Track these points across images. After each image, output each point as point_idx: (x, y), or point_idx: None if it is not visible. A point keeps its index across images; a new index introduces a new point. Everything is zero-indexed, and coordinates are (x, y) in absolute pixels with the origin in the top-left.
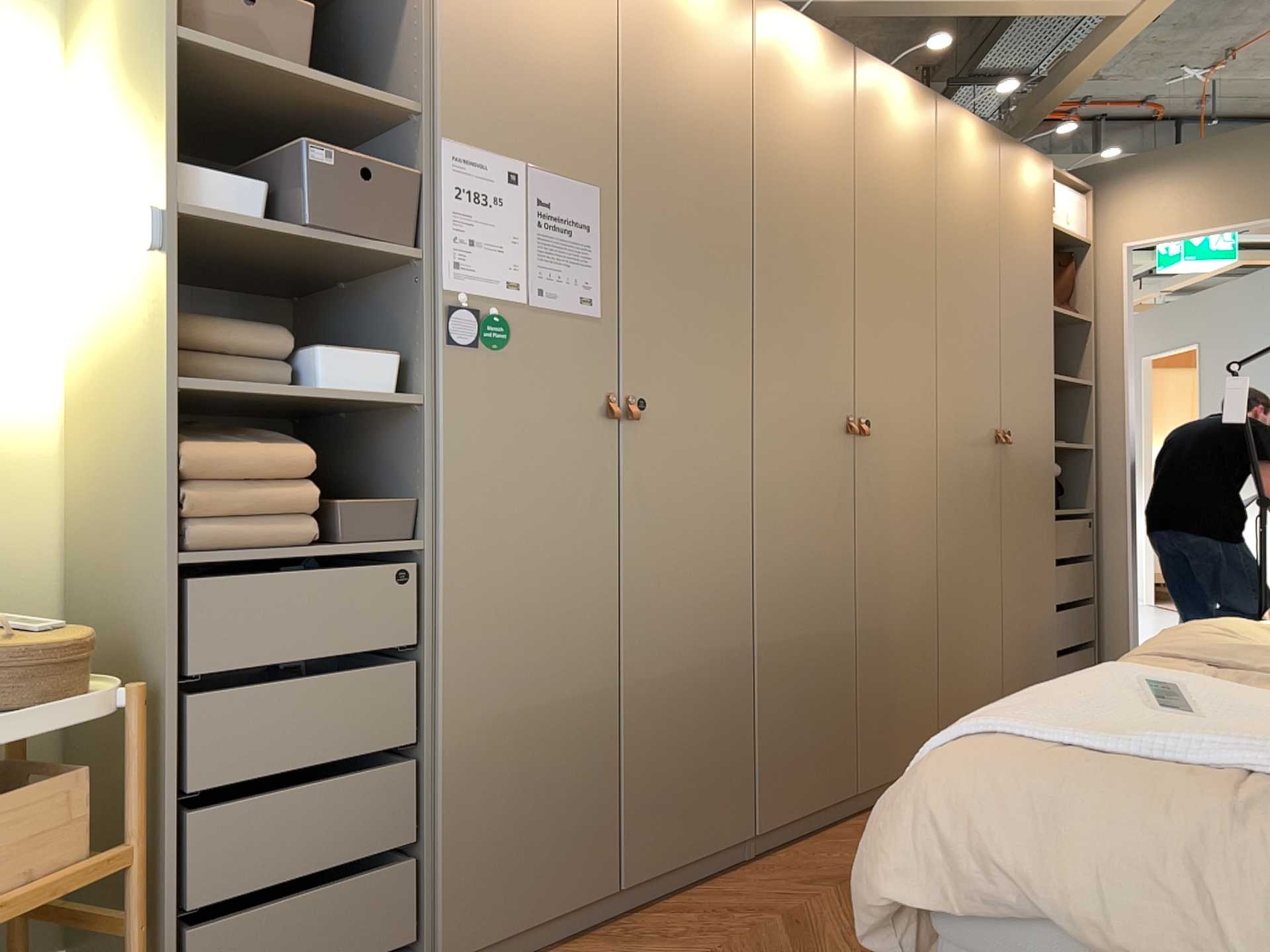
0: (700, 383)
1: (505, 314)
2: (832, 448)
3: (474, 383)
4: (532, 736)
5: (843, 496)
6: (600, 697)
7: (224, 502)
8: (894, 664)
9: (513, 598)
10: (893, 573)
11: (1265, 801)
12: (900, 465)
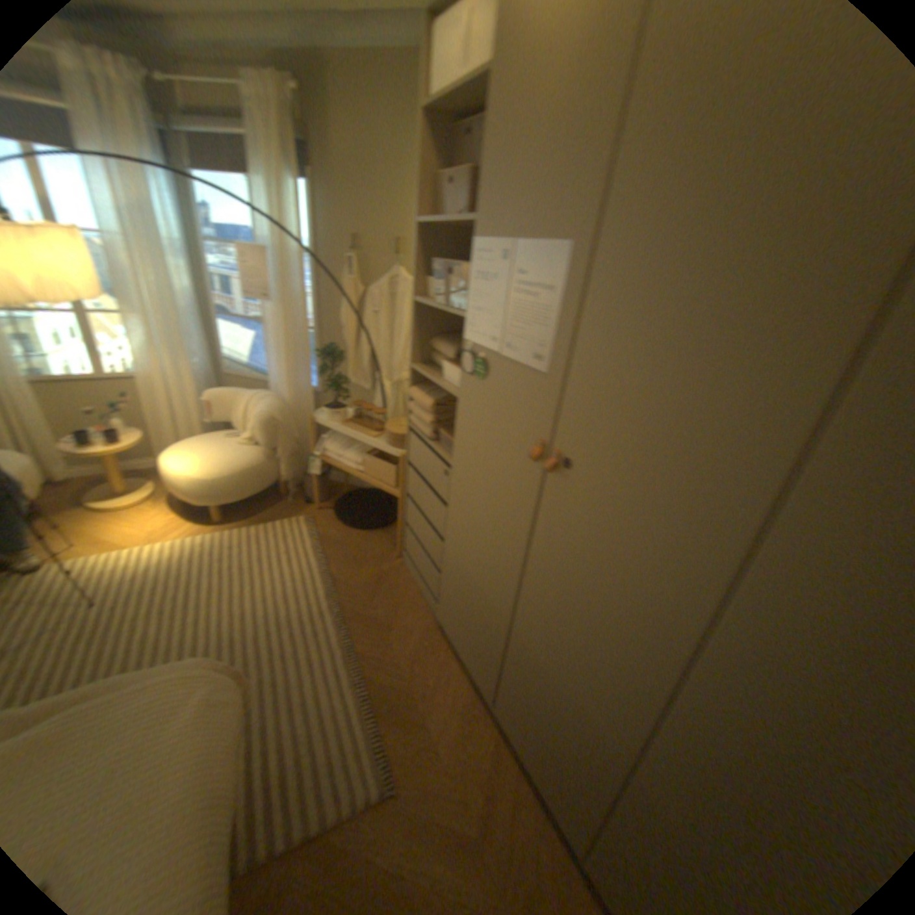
0: (658, 489)
1: (492, 360)
2: None
3: (473, 399)
4: (472, 593)
5: None
6: (503, 622)
7: (415, 413)
8: None
9: (474, 524)
10: None
11: None
12: None
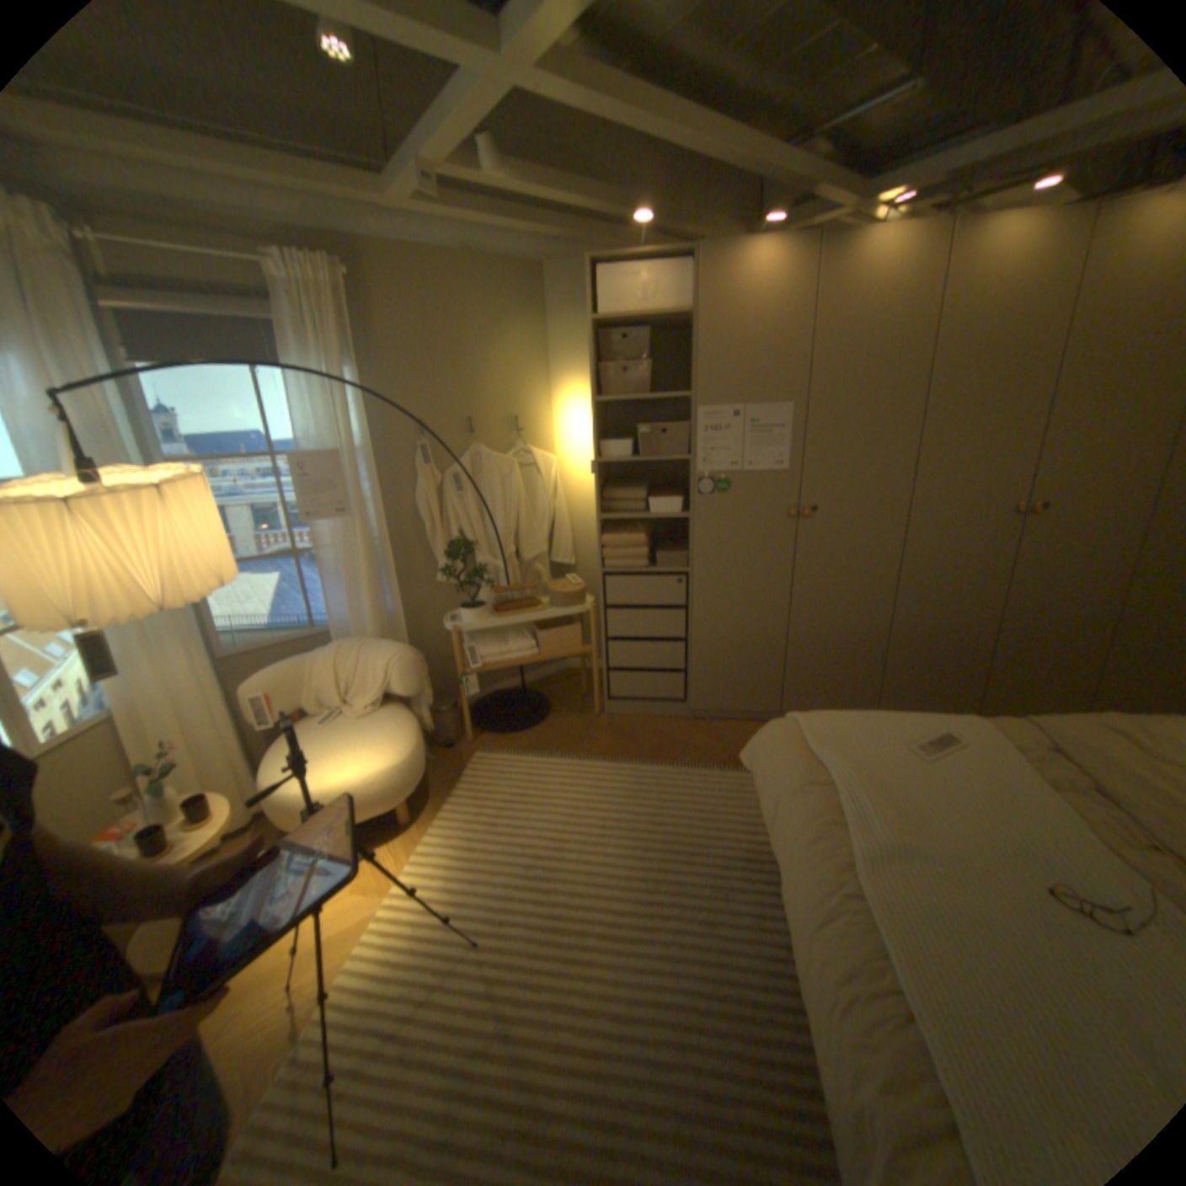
0: (869, 494)
1: (734, 476)
2: (1004, 523)
3: (717, 508)
4: (741, 646)
5: (1015, 553)
6: (780, 638)
7: (618, 554)
8: (1051, 661)
9: (734, 593)
10: (1067, 605)
11: (823, 795)
12: (1099, 533)
